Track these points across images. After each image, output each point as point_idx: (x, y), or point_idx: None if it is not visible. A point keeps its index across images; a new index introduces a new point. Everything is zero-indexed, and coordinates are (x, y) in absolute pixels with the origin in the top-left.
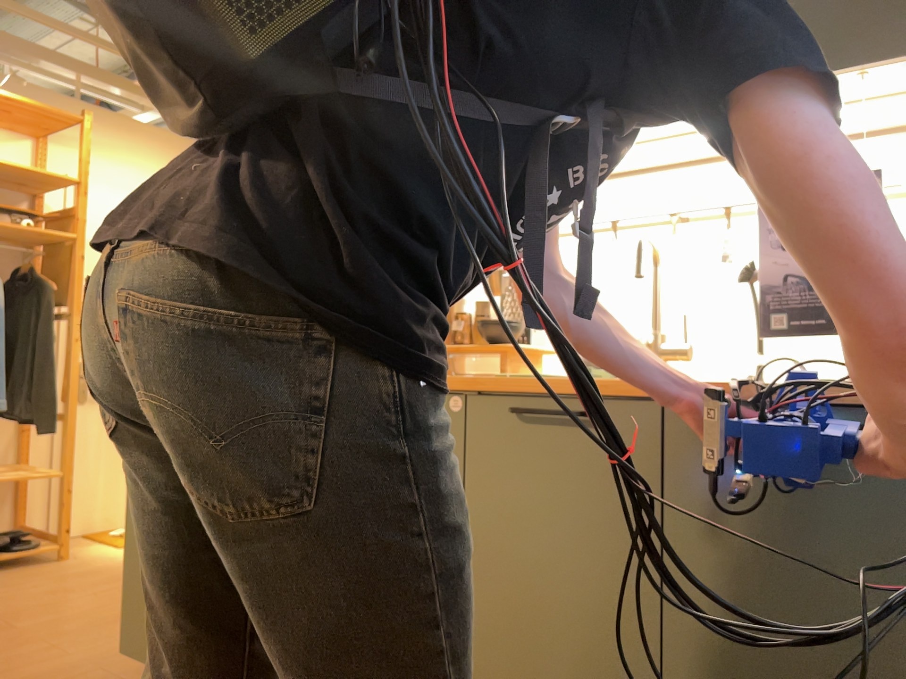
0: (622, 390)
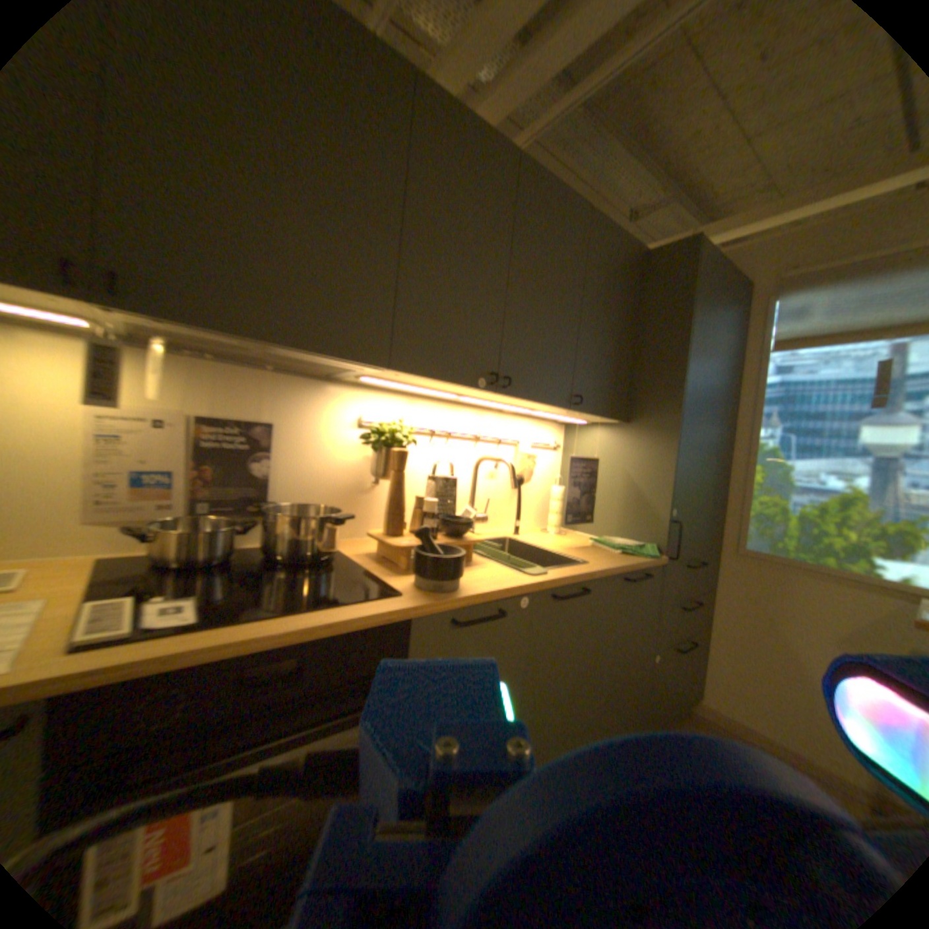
0: (594, 574)
